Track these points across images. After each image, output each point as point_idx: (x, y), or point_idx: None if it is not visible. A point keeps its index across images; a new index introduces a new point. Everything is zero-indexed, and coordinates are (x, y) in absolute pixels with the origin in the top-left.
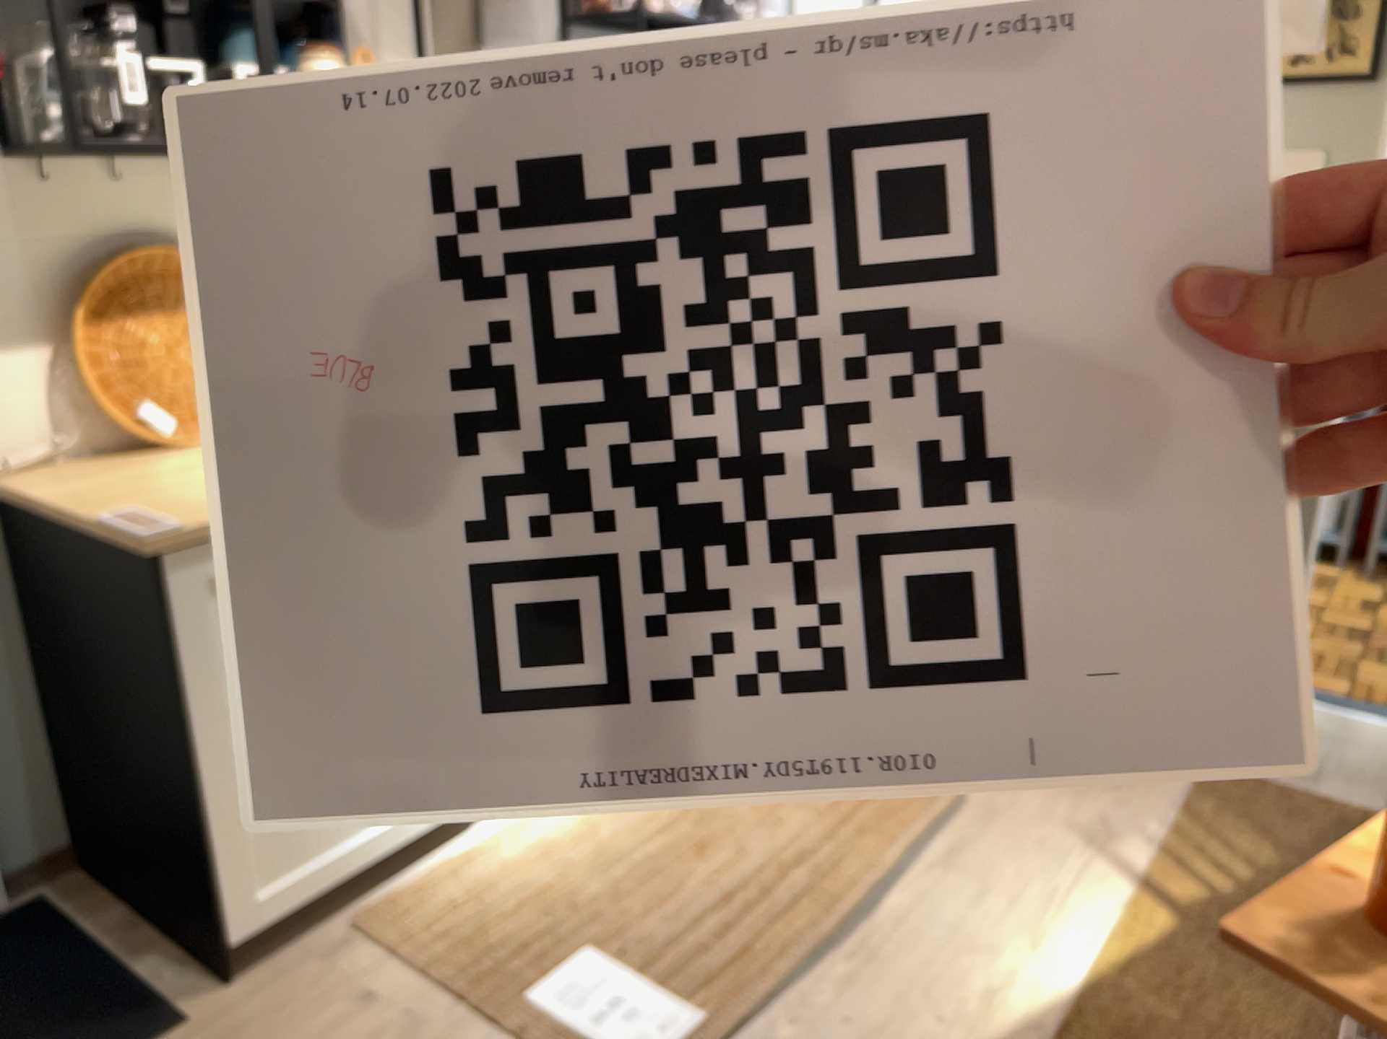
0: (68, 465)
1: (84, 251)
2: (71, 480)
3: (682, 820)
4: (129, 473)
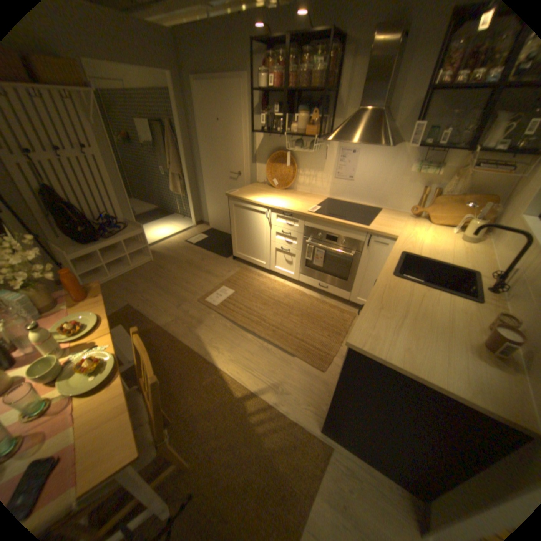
0: (263, 184)
1: (275, 150)
2: (256, 186)
3: (275, 300)
4: (261, 188)
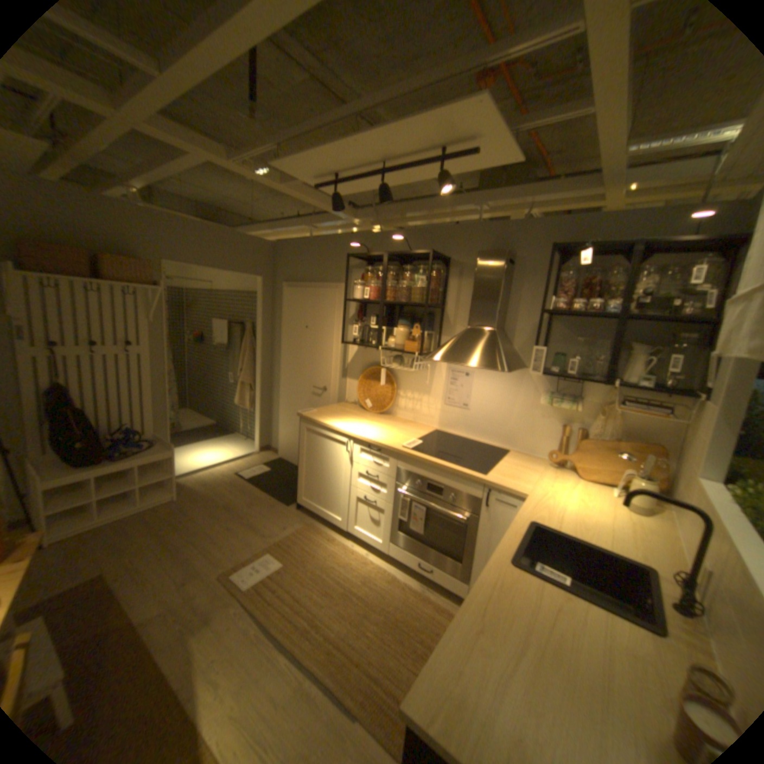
0: (352, 405)
1: (370, 364)
2: (343, 406)
3: (345, 589)
4: (348, 409)
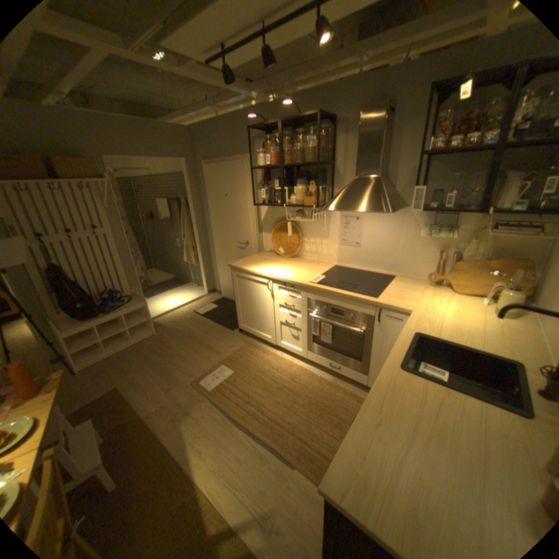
0: (270, 253)
1: (279, 220)
2: (262, 255)
3: (279, 384)
4: (266, 257)
